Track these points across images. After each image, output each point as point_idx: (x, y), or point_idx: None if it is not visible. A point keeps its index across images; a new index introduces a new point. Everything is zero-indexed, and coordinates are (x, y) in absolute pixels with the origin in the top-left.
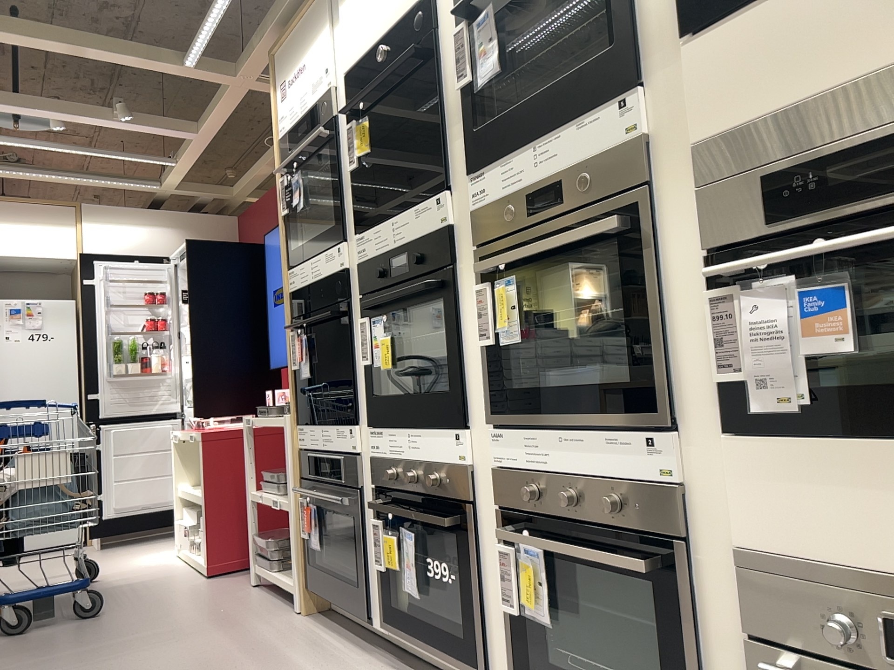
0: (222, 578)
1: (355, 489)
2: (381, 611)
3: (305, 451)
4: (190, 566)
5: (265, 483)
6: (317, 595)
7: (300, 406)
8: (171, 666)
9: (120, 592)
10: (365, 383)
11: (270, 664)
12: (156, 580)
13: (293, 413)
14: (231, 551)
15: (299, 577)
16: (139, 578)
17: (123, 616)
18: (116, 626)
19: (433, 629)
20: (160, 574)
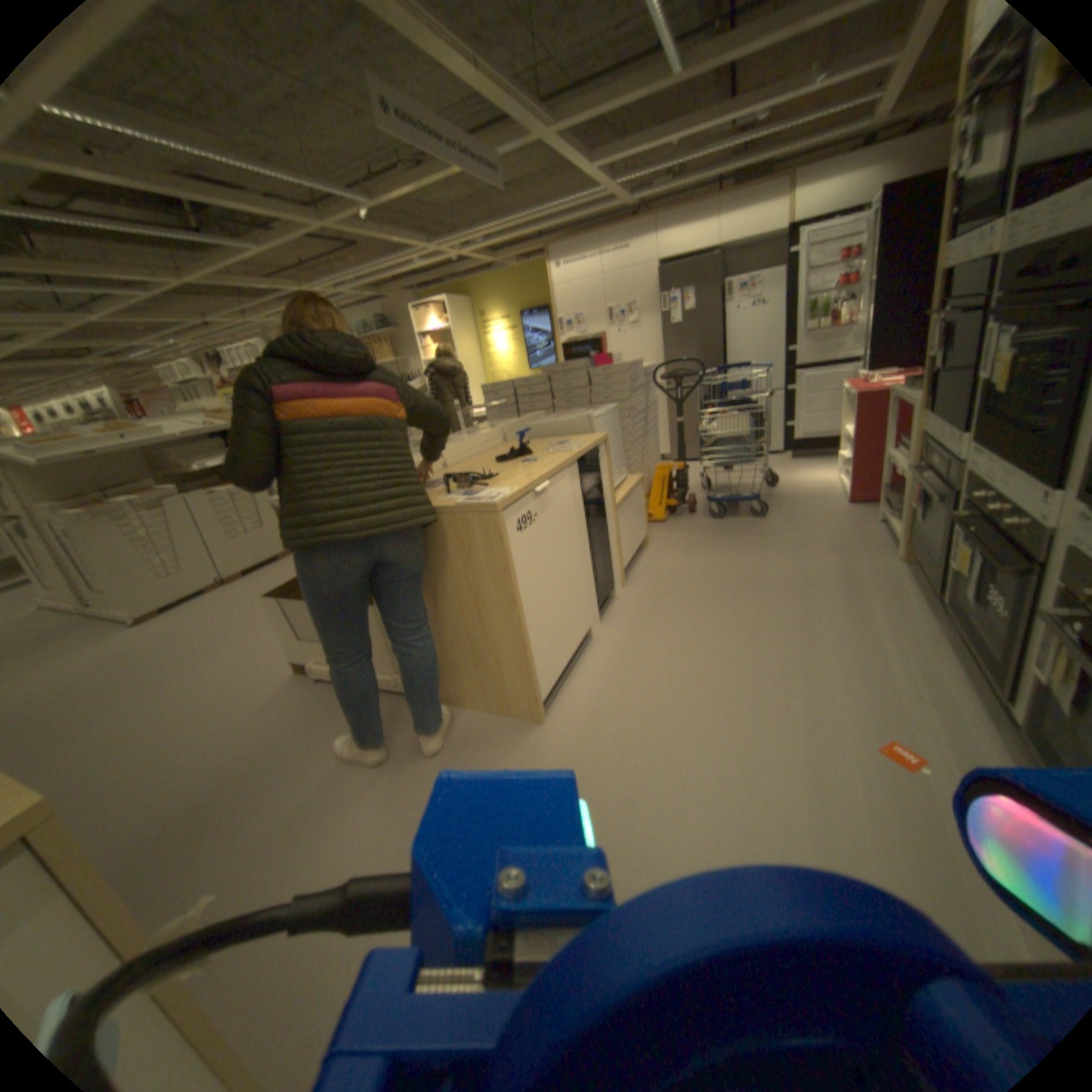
0: (860, 506)
1: (957, 488)
2: (952, 596)
3: (931, 433)
4: (842, 490)
5: (903, 445)
6: (918, 552)
7: (935, 390)
8: (786, 571)
9: (785, 501)
10: (982, 396)
11: (851, 596)
12: (812, 497)
13: (933, 392)
14: (872, 487)
15: (912, 530)
16: (802, 492)
17: (778, 522)
18: (770, 529)
19: (982, 639)
20: (818, 491)
